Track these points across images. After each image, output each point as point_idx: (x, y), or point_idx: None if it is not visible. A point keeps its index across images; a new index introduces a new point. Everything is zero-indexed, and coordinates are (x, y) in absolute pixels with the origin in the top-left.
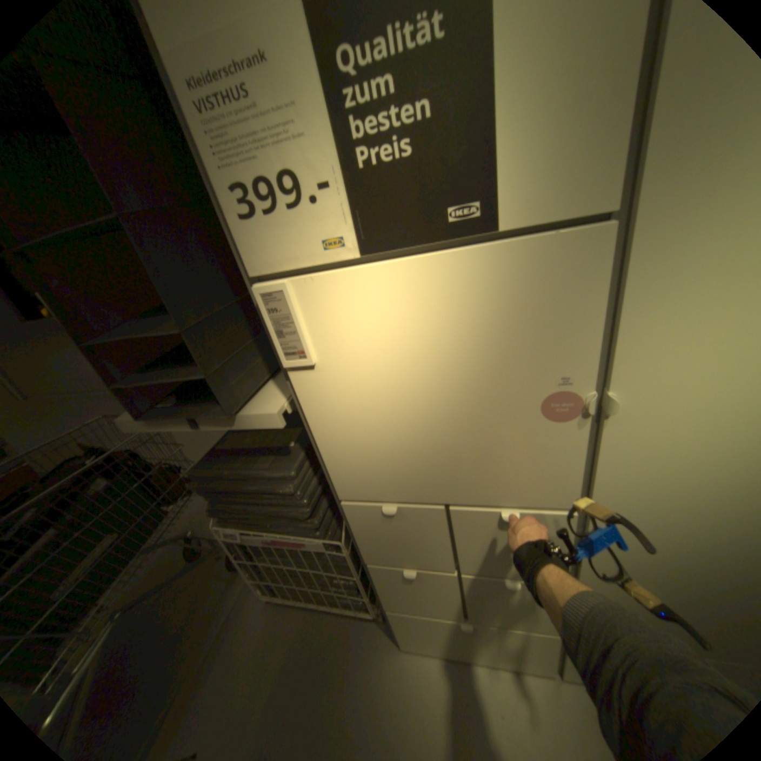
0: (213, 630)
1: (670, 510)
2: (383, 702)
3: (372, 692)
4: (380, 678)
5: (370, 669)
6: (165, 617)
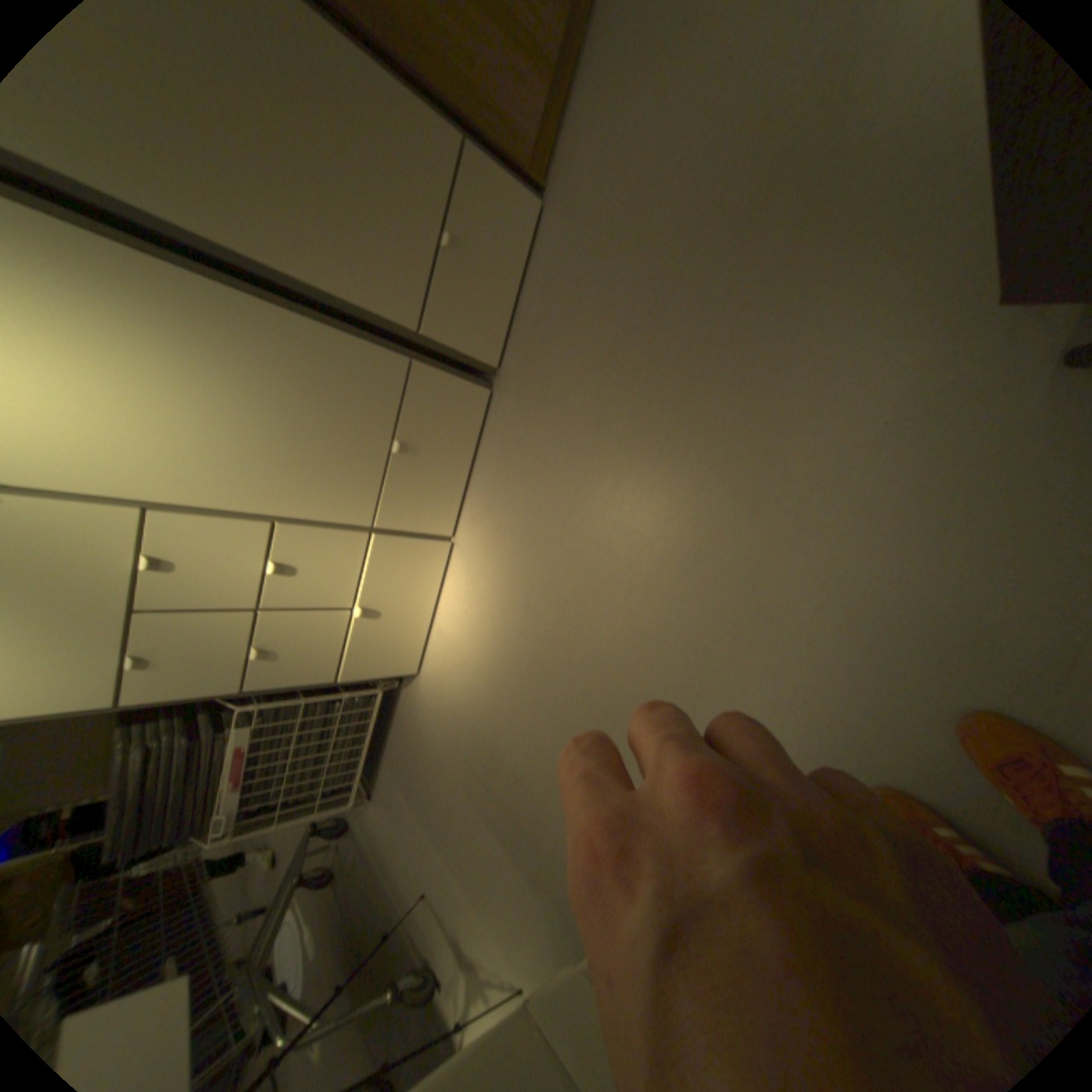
0: (378, 861)
1: (148, 443)
2: (439, 700)
3: (433, 707)
4: (429, 697)
5: (424, 704)
6: (361, 915)
